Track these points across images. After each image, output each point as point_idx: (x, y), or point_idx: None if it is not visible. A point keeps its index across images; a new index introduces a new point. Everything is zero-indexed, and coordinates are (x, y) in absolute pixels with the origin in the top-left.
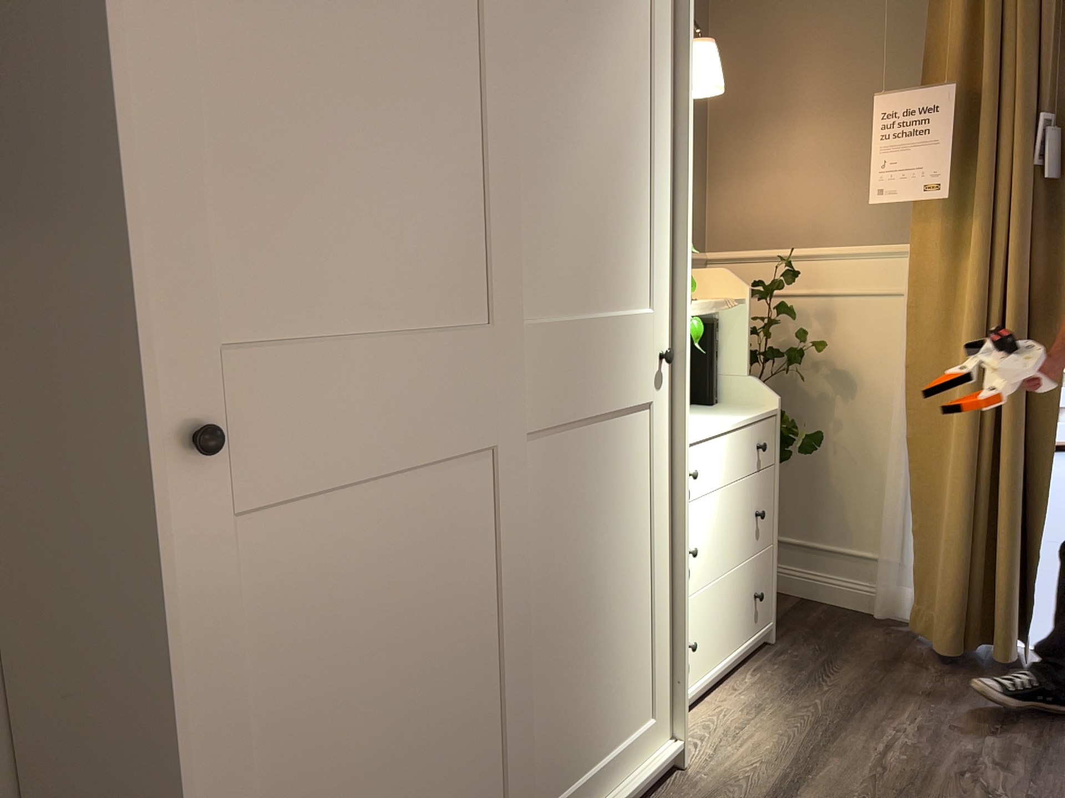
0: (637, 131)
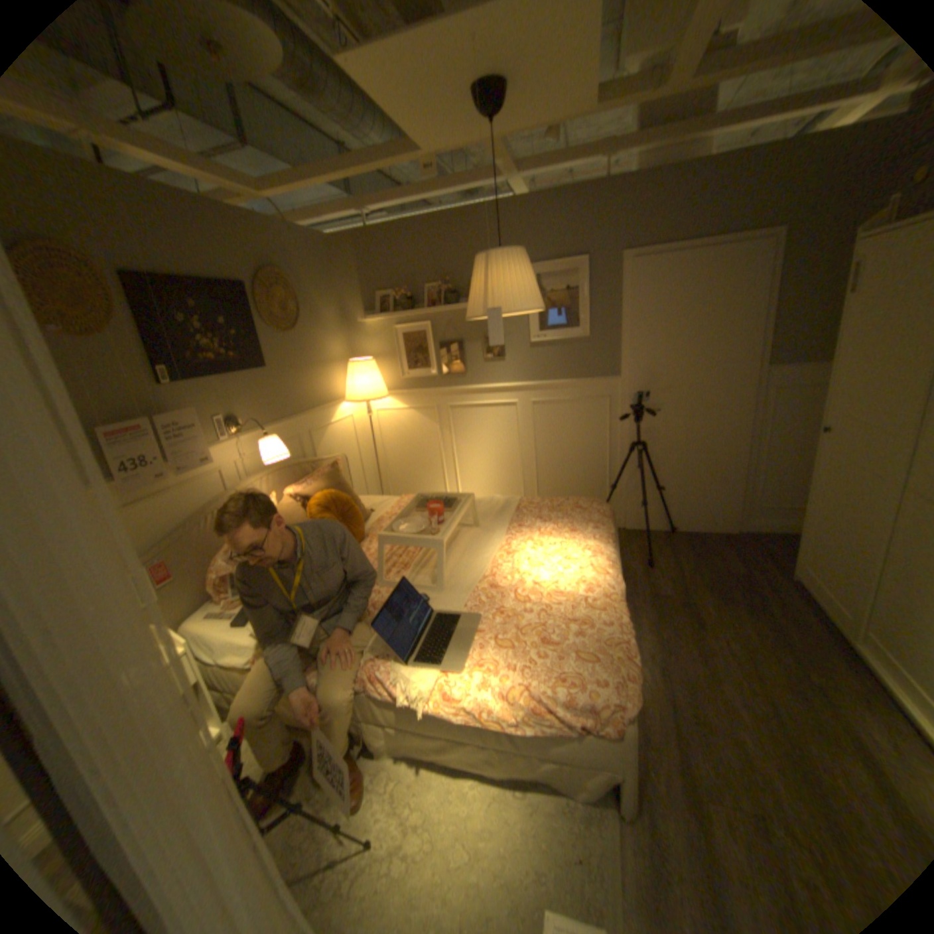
0: None
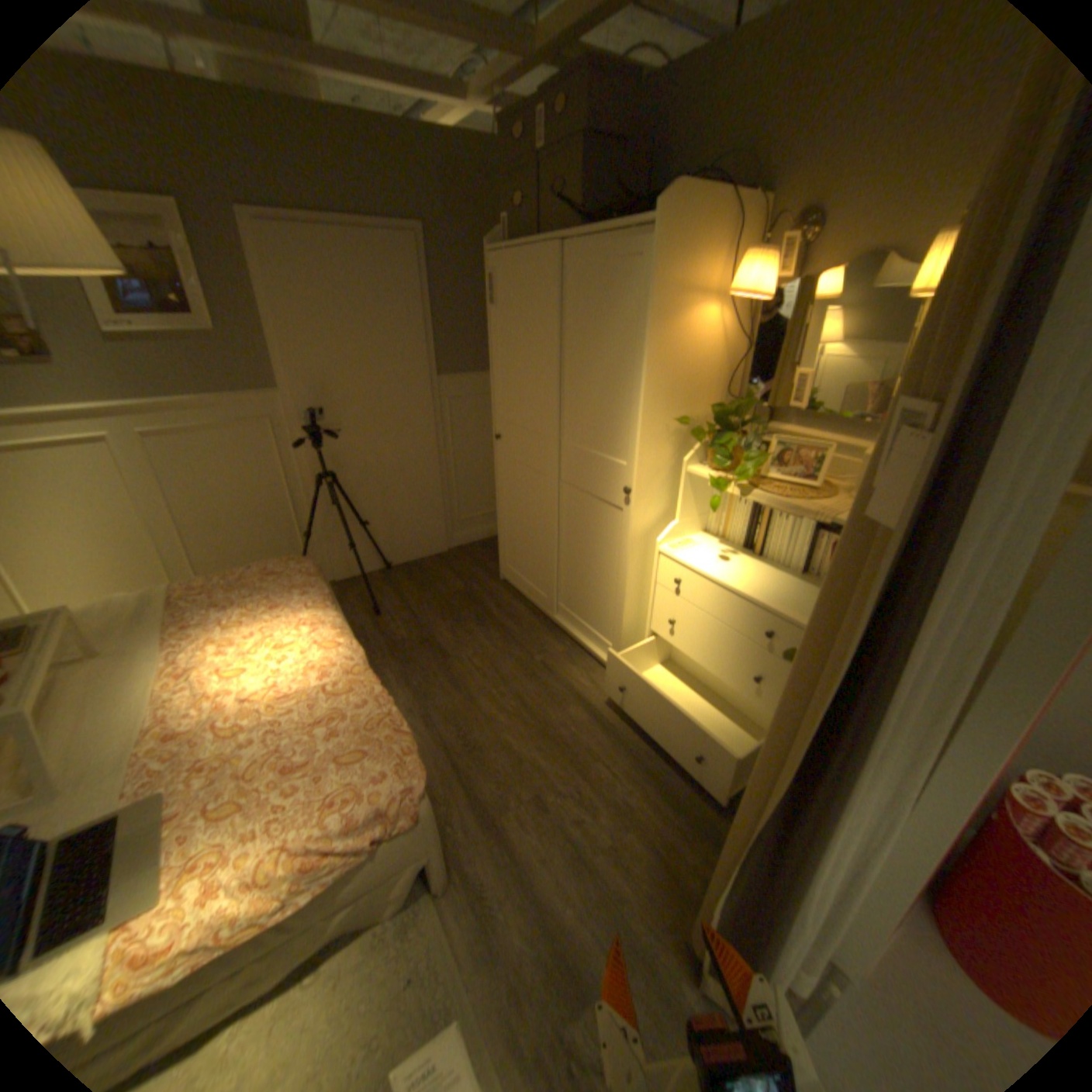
0: (630, 356)
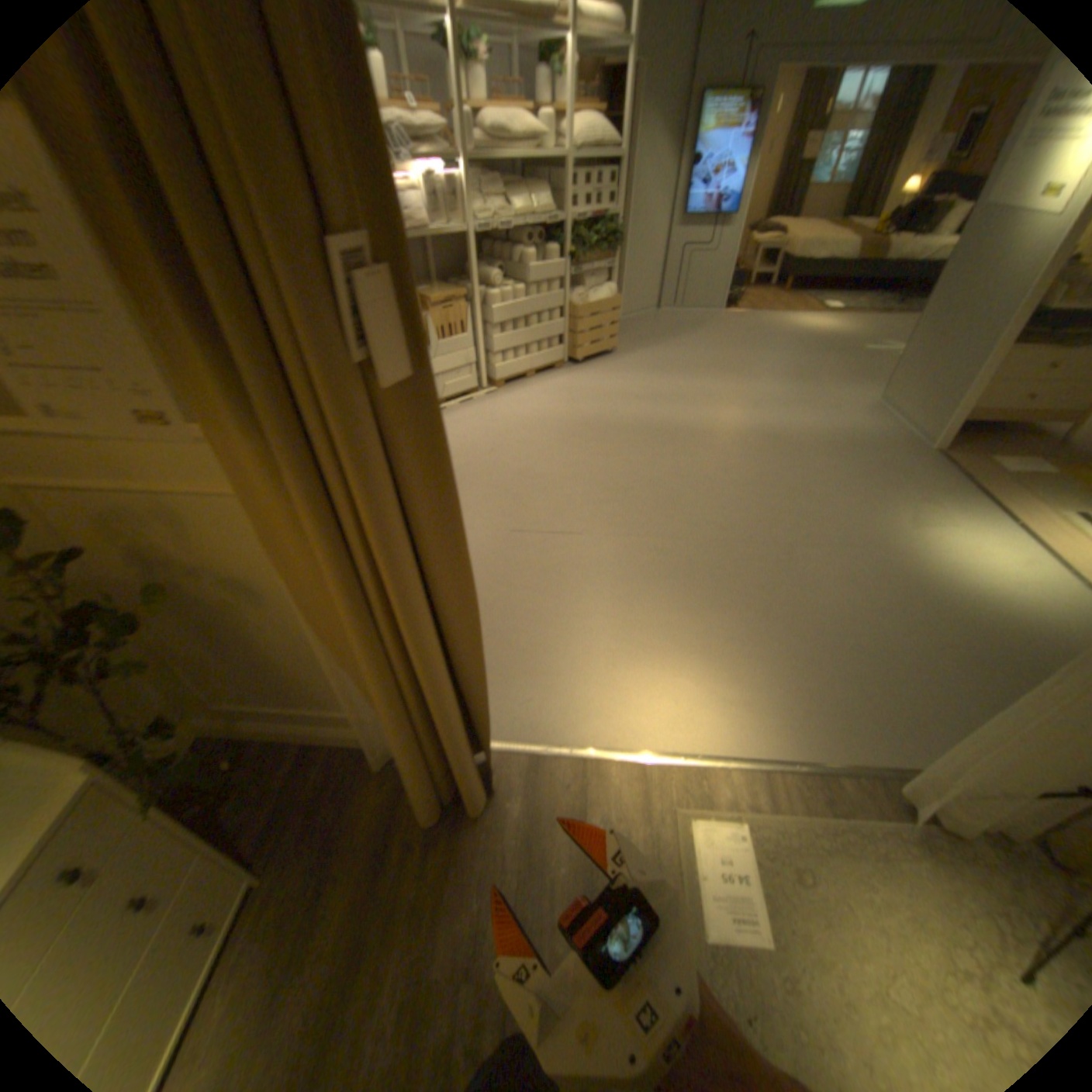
0: None
